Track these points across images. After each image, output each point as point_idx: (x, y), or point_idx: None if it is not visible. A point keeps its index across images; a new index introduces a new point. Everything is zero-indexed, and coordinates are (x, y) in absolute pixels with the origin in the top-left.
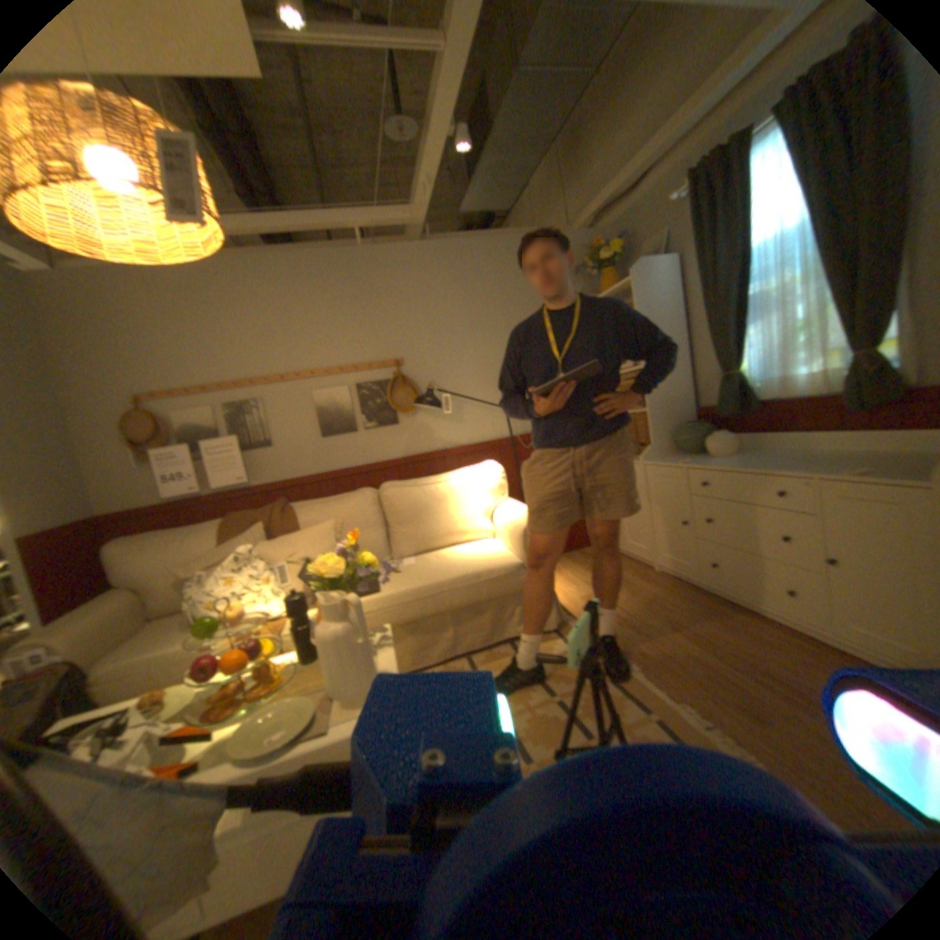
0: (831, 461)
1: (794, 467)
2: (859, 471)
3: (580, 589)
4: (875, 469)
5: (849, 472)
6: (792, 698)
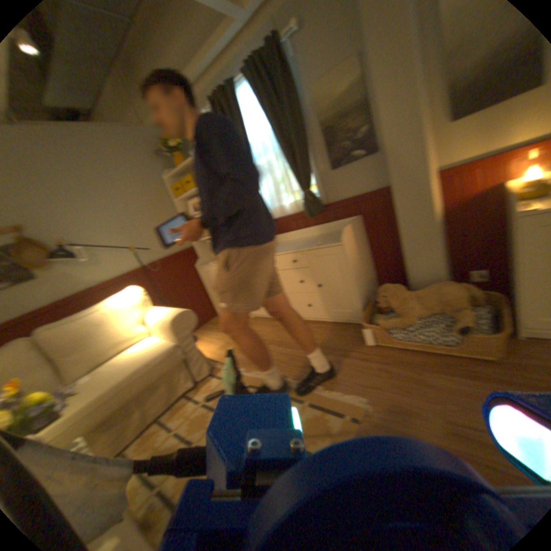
0: (308, 241)
1: (295, 247)
2: (319, 243)
3: (216, 344)
4: (323, 241)
5: (315, 245)
6: (322, 350)
